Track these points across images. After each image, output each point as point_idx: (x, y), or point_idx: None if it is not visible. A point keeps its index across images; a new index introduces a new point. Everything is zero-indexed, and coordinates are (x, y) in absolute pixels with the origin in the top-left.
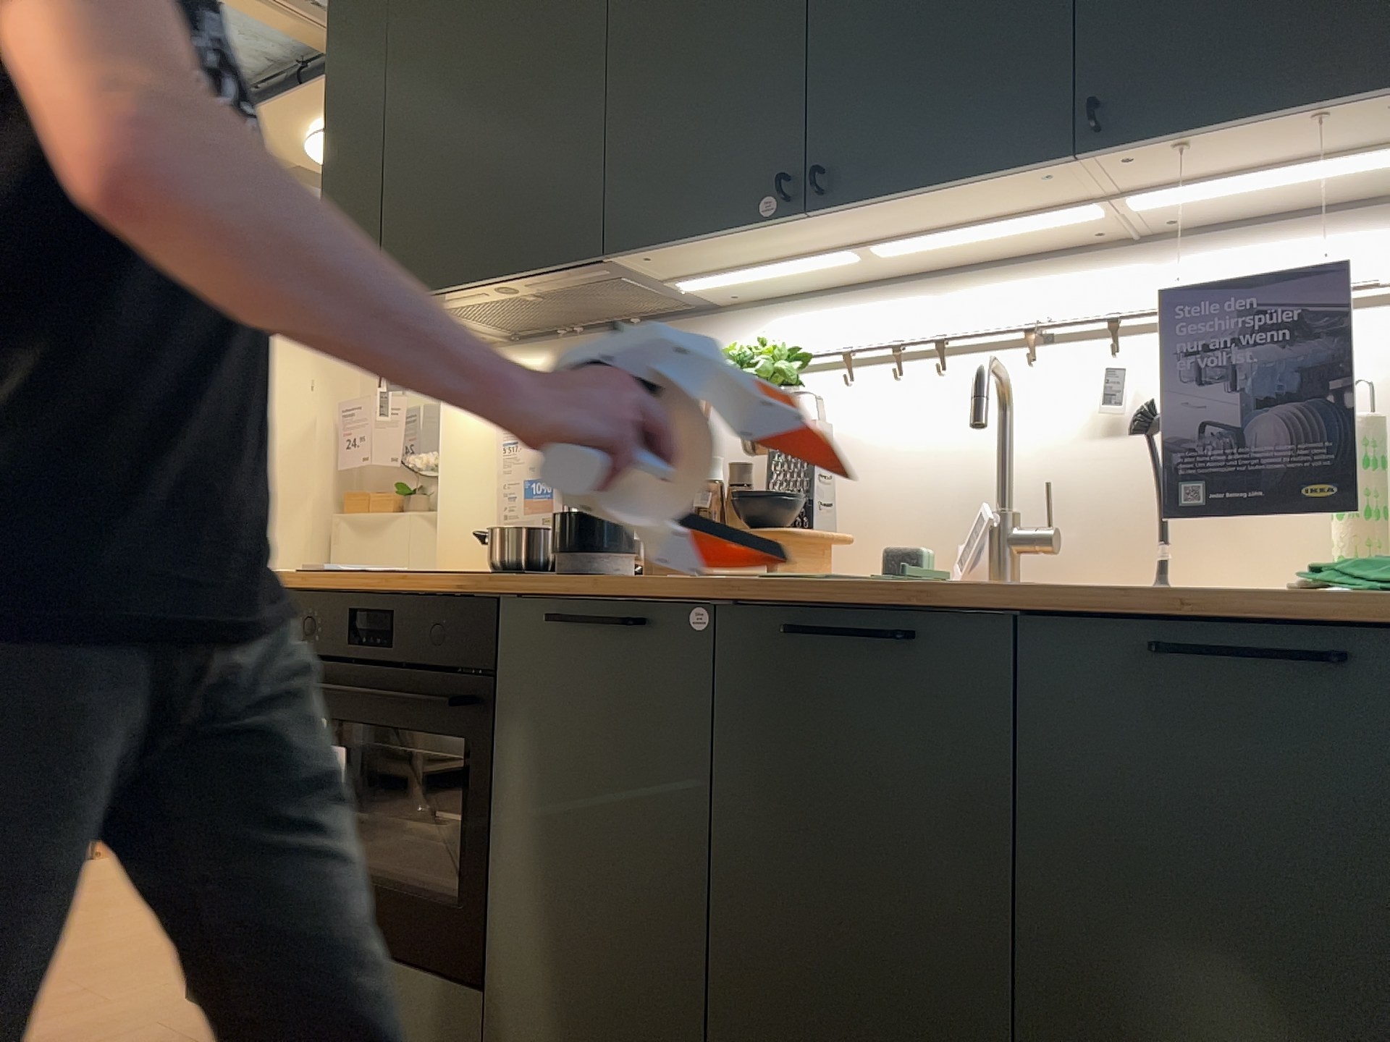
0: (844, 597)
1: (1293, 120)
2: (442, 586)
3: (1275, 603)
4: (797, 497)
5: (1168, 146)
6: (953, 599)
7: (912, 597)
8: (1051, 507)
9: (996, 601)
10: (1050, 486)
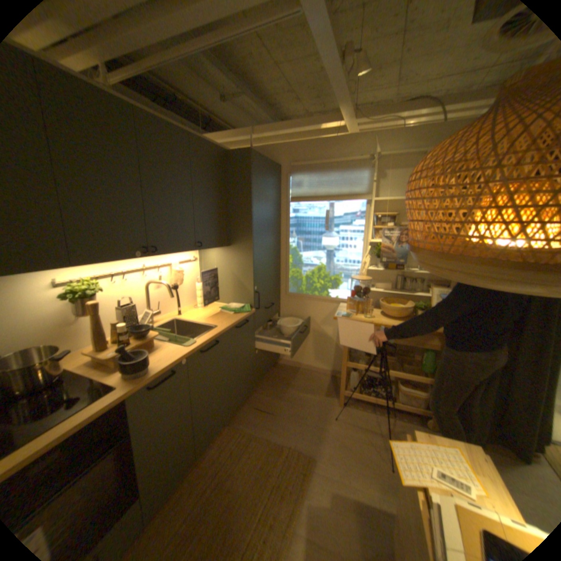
0: (205, 341)
1: (213, 248)
2: (90, 415)
3: (240, 317)
4: (136, 325)
5: (203, 249)
6: (220, 333)
7: (216, 336)
8: (159, 306)
9: (225, 331)
10: (160, 303)
